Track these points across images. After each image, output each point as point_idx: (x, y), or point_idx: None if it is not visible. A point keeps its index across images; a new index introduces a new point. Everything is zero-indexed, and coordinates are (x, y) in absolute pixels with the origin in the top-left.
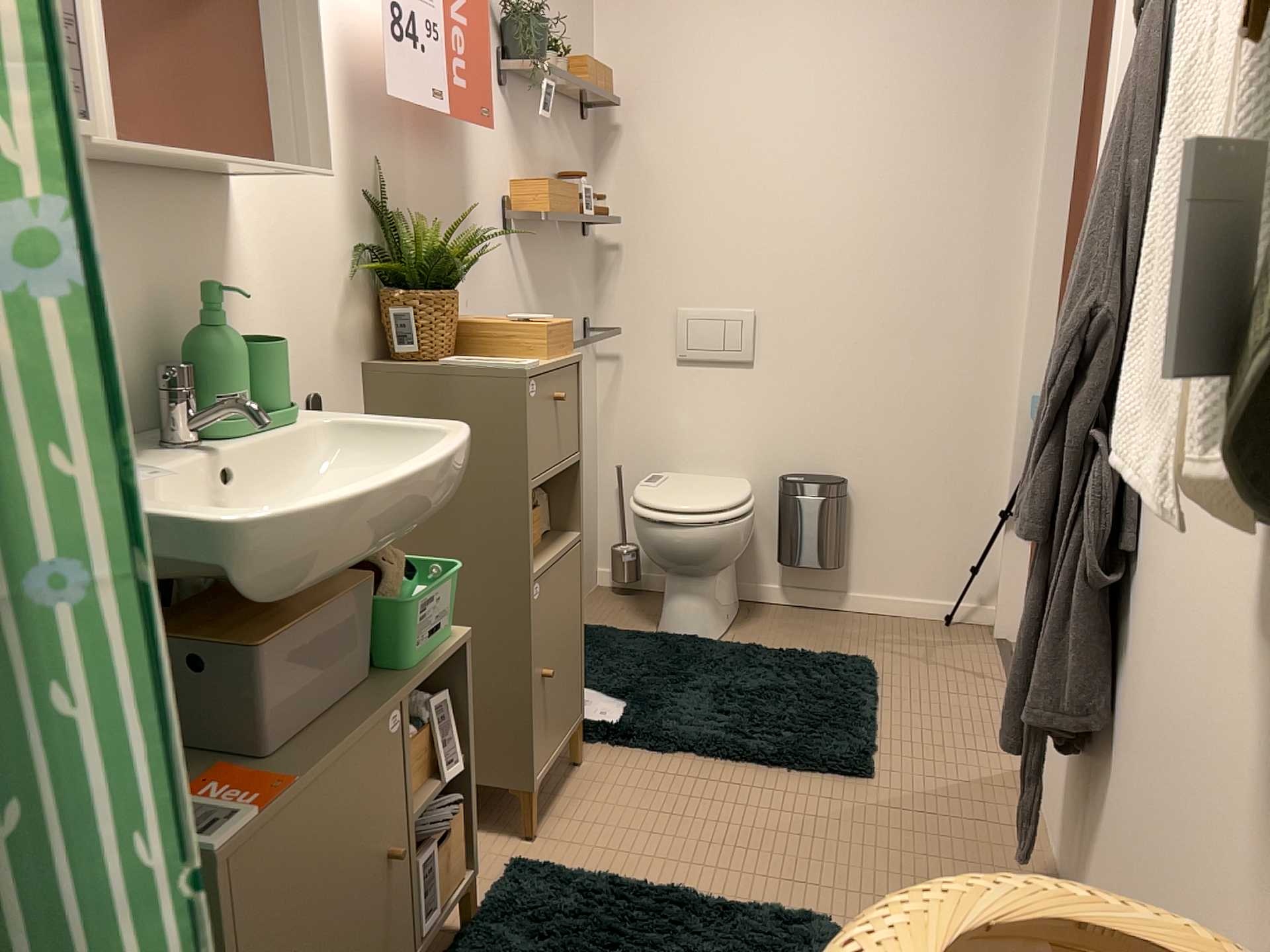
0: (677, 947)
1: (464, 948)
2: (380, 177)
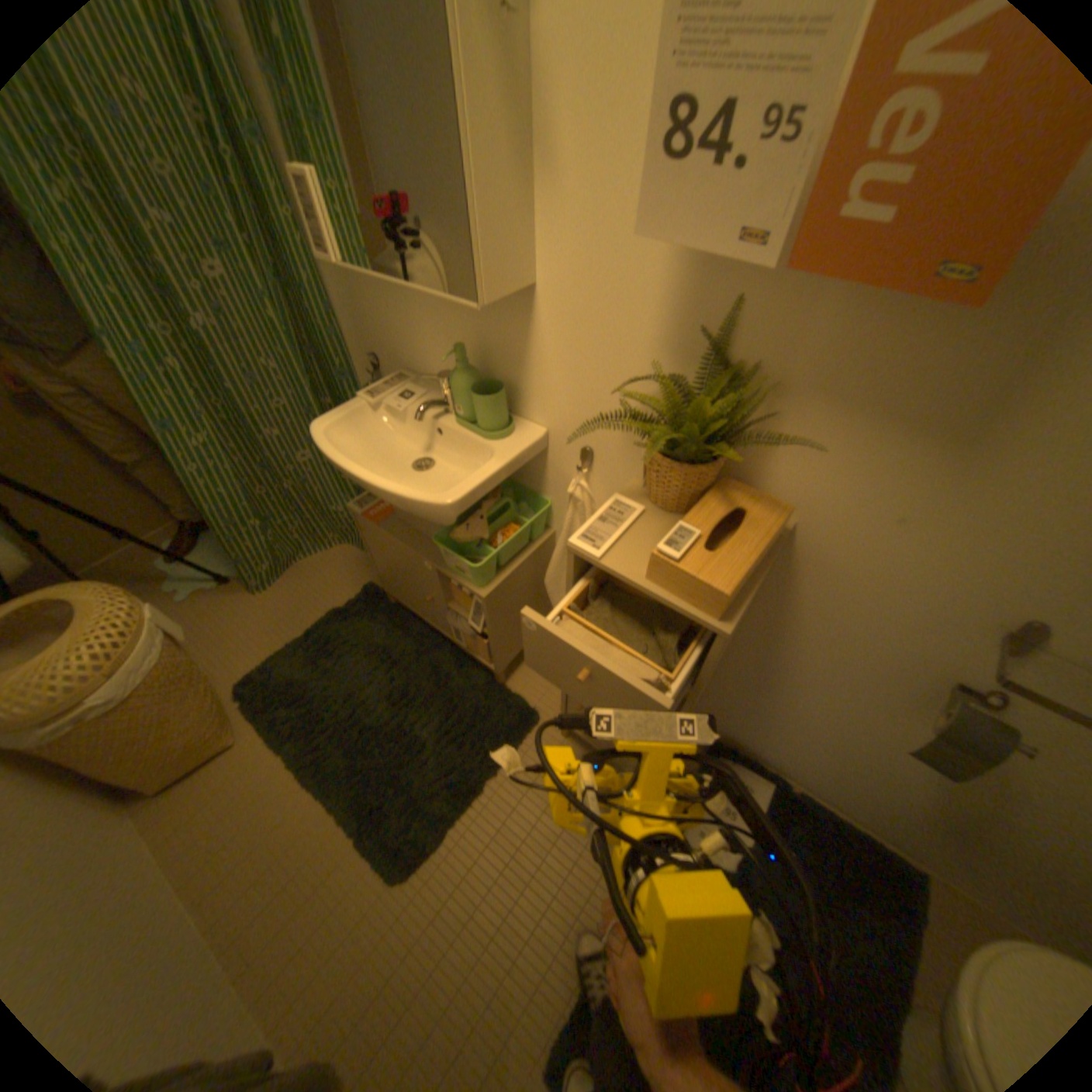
0: (430, 769)
1: (483, 675)
2: (732, 313)
